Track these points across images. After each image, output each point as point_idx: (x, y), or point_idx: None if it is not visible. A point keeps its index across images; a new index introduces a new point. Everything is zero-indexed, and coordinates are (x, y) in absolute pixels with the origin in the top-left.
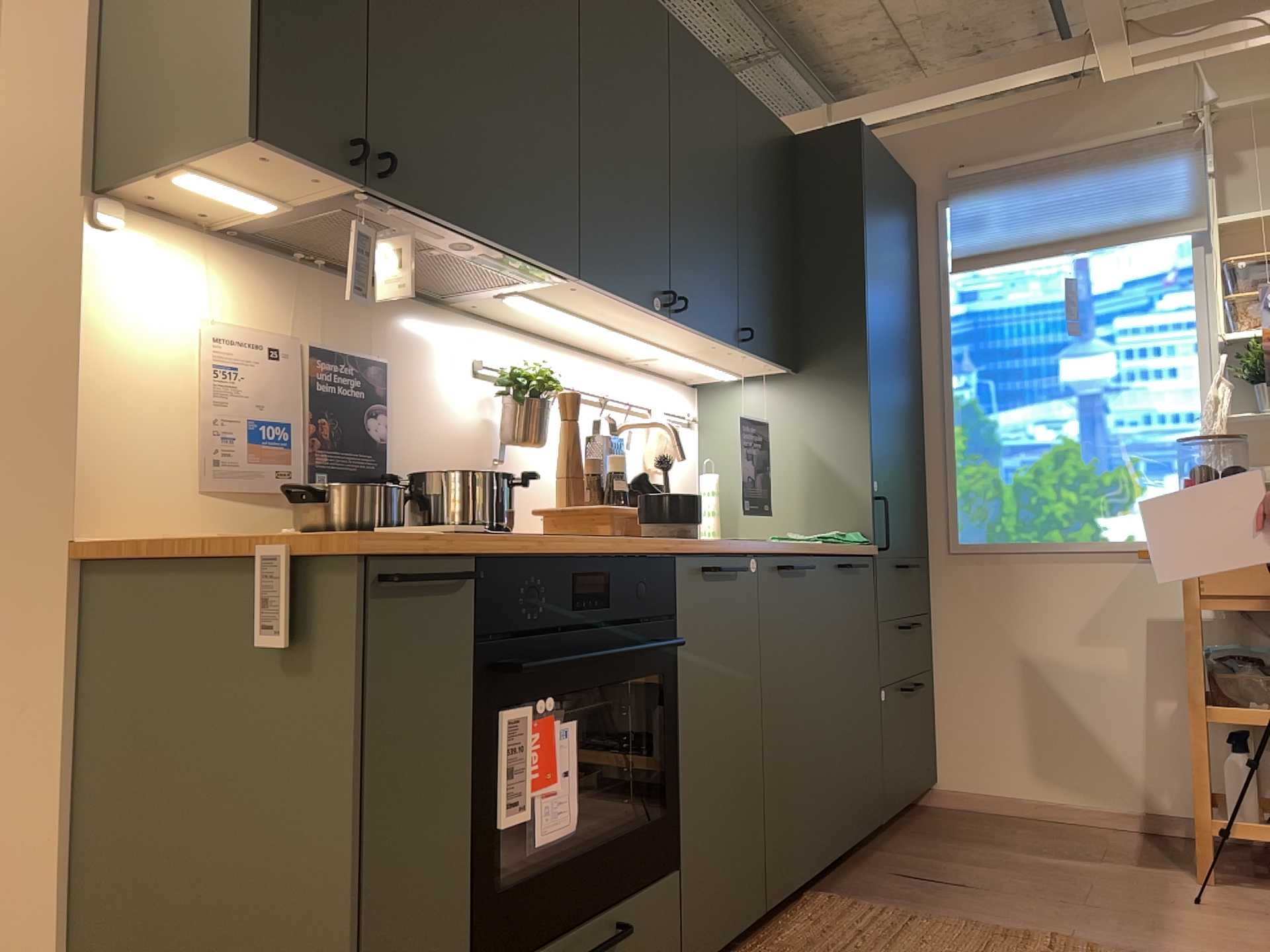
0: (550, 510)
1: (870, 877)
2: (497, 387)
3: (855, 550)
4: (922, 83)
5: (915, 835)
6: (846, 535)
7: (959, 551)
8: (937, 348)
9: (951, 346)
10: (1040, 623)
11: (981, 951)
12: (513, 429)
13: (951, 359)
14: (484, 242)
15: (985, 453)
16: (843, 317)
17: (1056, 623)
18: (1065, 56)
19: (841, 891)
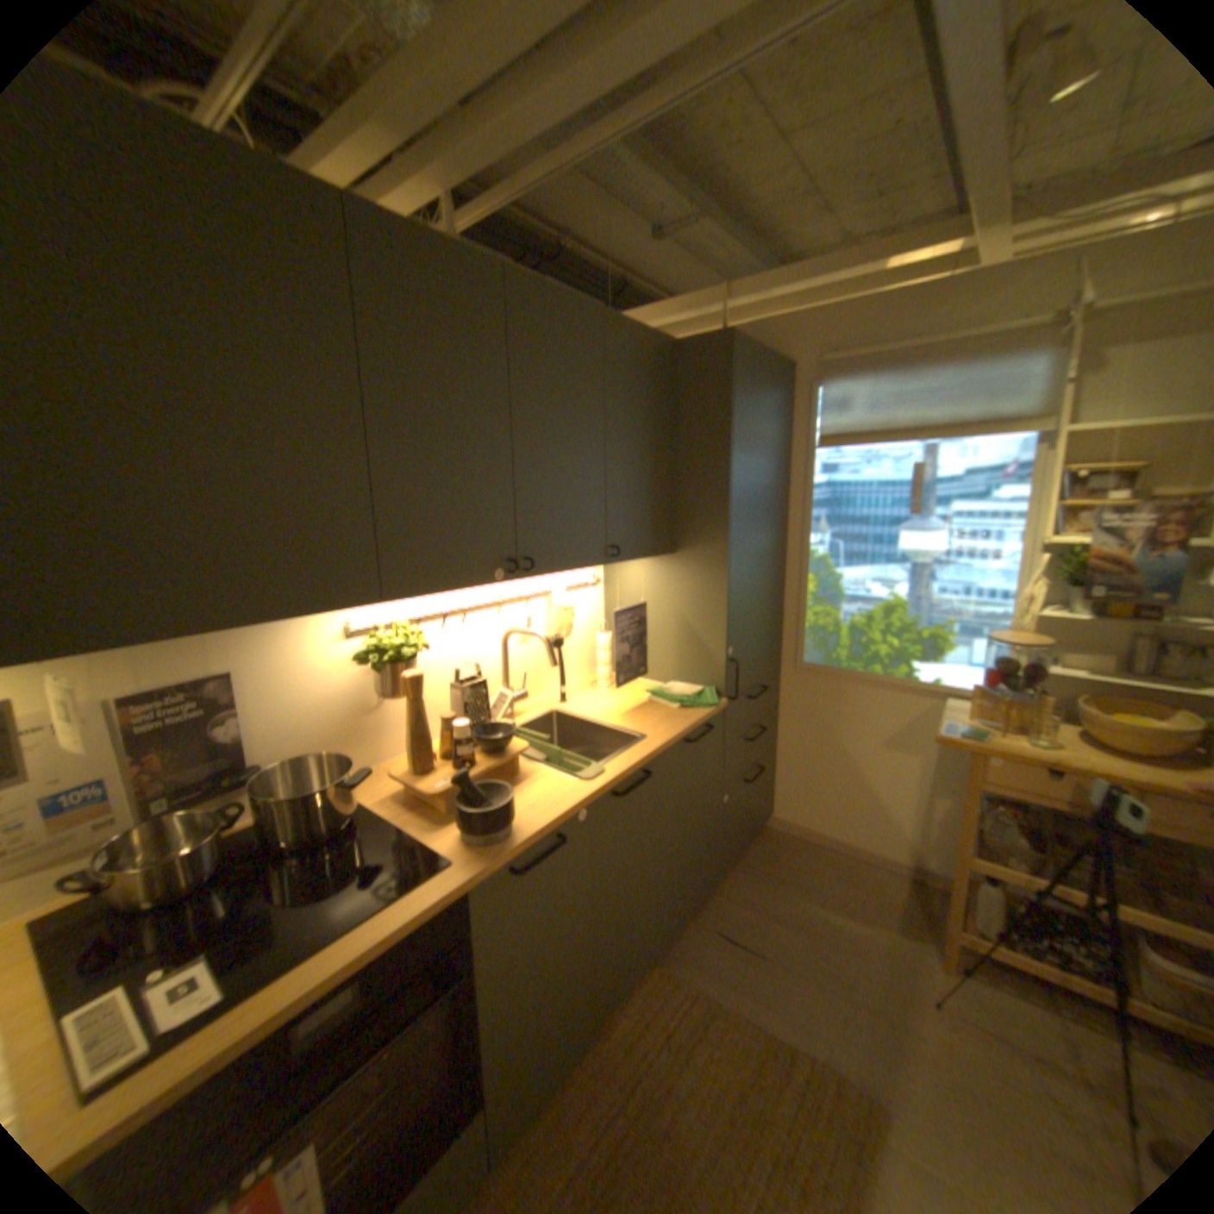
0: (398, 781)
1: (700, 938)
2: (360, 658)
3: (703, 715)
4: (811, 261)
5: (746, 873)
6: (702, 691)
7: (803, 668)
8: (800, 509)
9: (812, 509)
10: (857, 729)
11: (752, 1083)
12: (383, 686)
13: (811, 520)
14: (224, 628)
15: (830, 598)
16: (710, 513)
17: (869, 732)
18: (948, 234)
19: (674, 960)
